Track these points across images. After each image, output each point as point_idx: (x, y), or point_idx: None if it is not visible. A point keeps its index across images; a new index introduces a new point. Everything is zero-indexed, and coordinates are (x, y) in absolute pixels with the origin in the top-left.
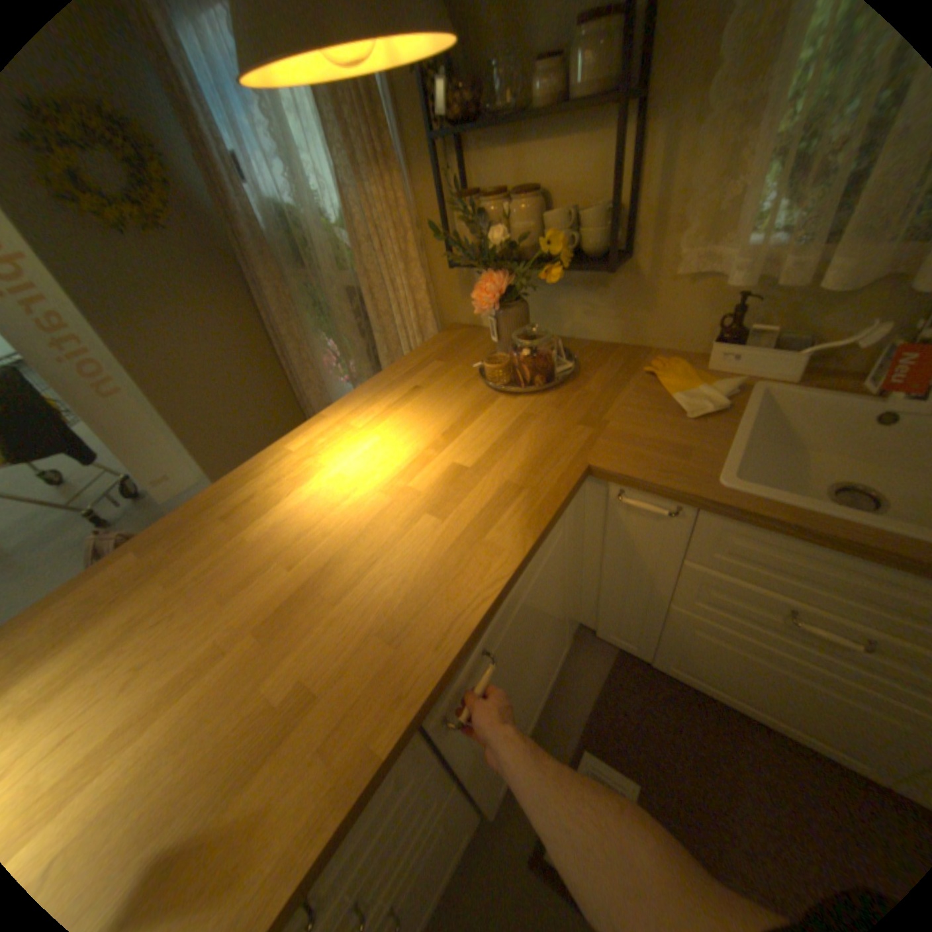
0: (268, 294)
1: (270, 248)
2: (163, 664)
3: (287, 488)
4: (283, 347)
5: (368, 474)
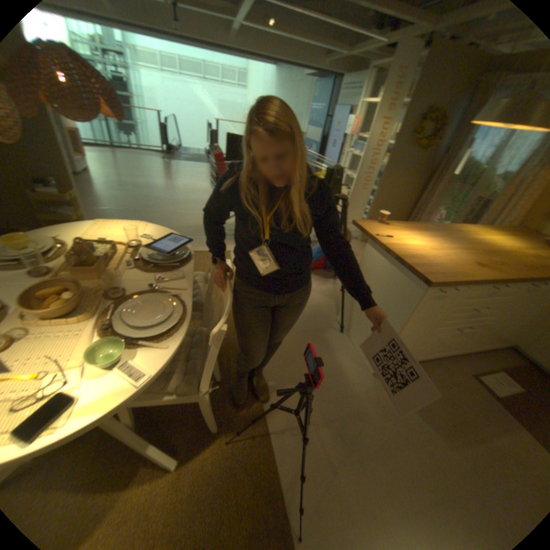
0: (441, 185)
1: (457, 171)
2: (460, 244)
3: (475, 234)
4: (425, 204)
5: (505, 243)
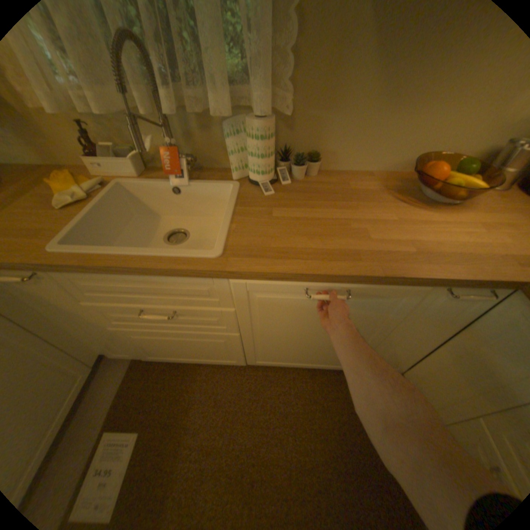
0: None
1: None
2: None
3: None
4: None
5: None
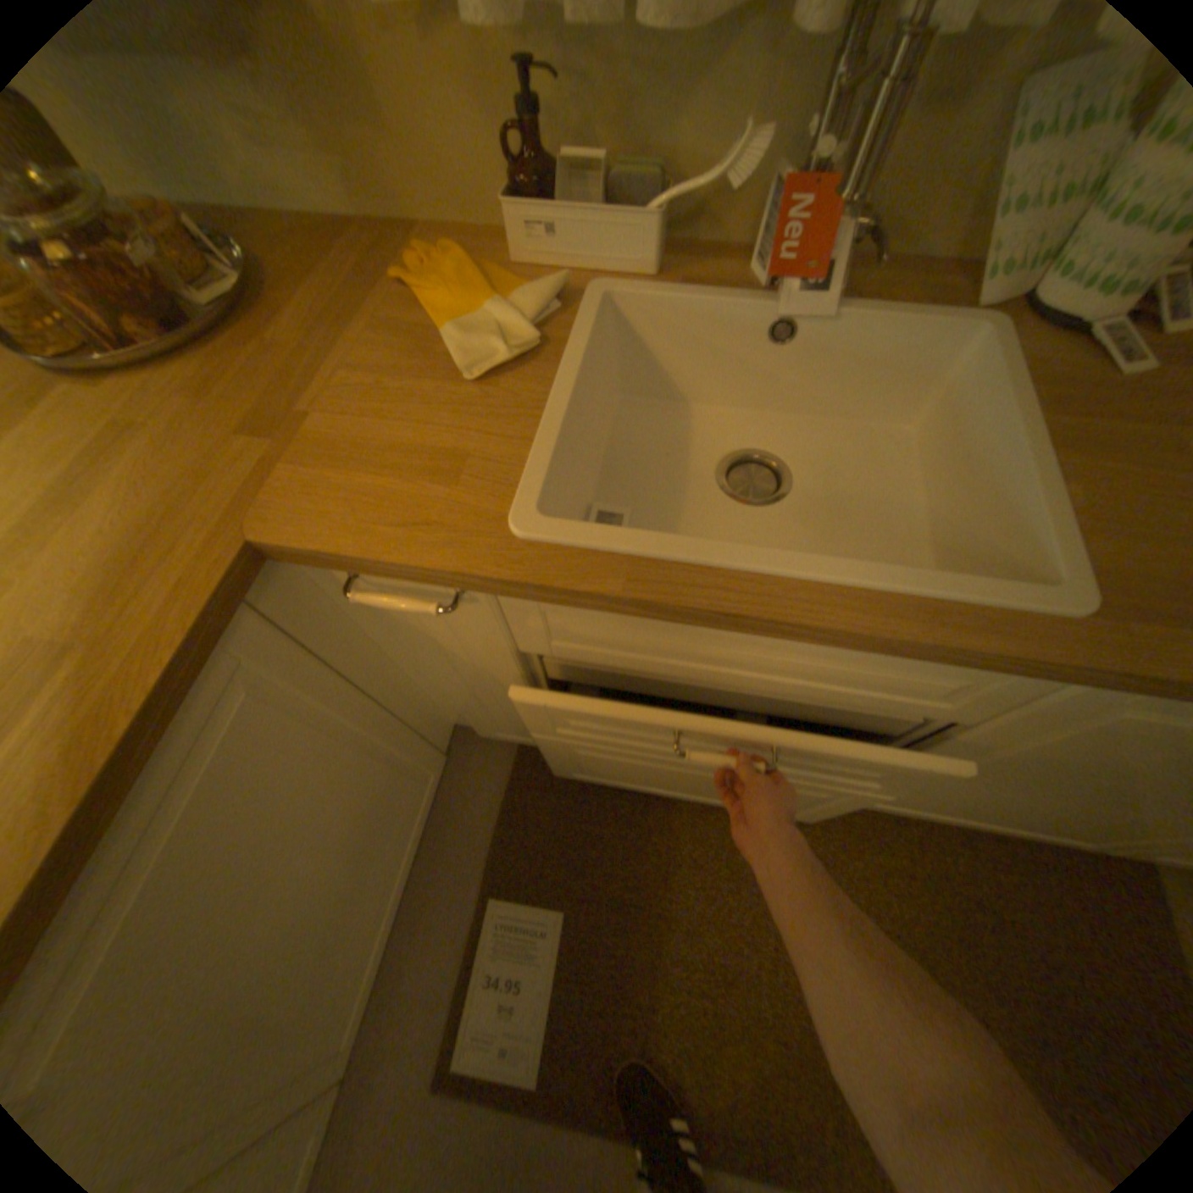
0: None
1: None
2: None
3: None
4: None
5: None
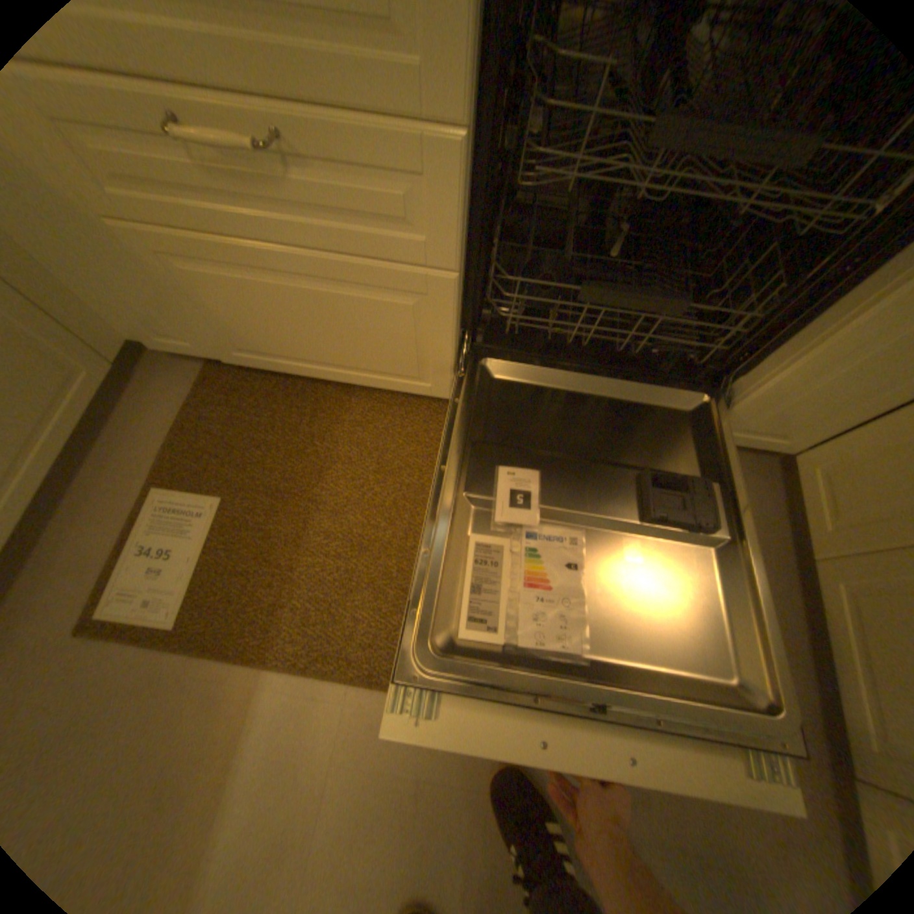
0: None
1: None
2: None
3: None
4: None
5: None
